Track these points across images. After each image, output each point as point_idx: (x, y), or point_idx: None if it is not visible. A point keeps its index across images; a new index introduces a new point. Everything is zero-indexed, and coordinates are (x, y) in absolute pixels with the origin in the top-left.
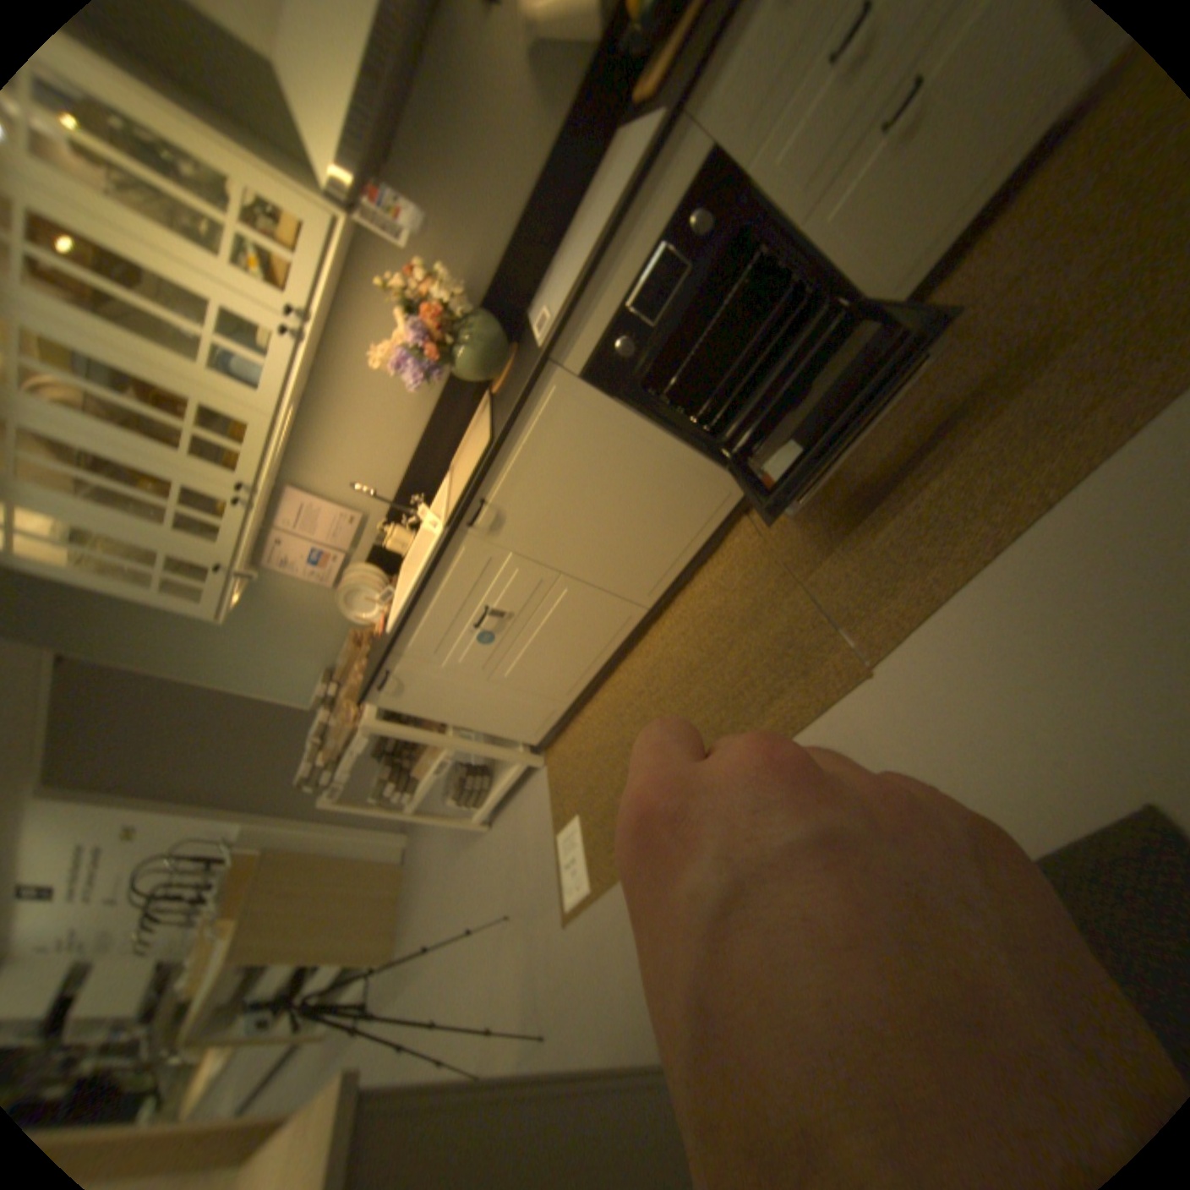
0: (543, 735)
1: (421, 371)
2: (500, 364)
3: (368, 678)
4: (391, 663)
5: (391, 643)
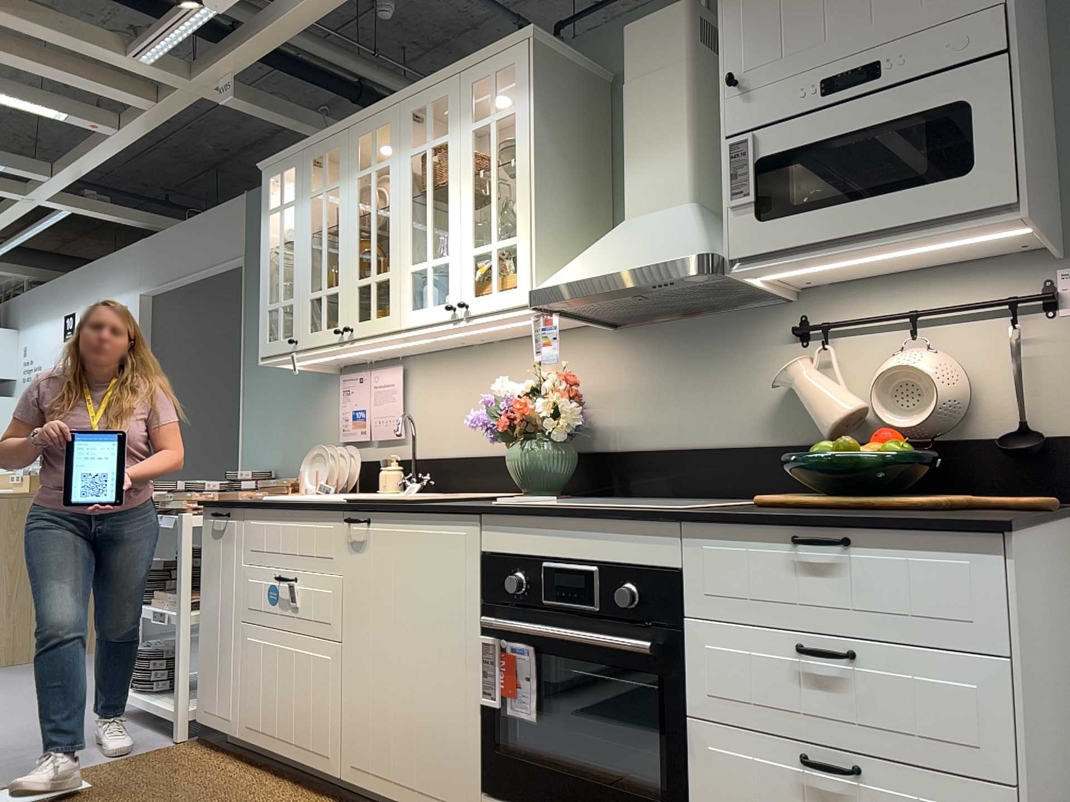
0: (204, 724)
1: (486, 420)
2: (532, 488)
3: (222, 500)
4: (233, 513)
5: (245, 503)
